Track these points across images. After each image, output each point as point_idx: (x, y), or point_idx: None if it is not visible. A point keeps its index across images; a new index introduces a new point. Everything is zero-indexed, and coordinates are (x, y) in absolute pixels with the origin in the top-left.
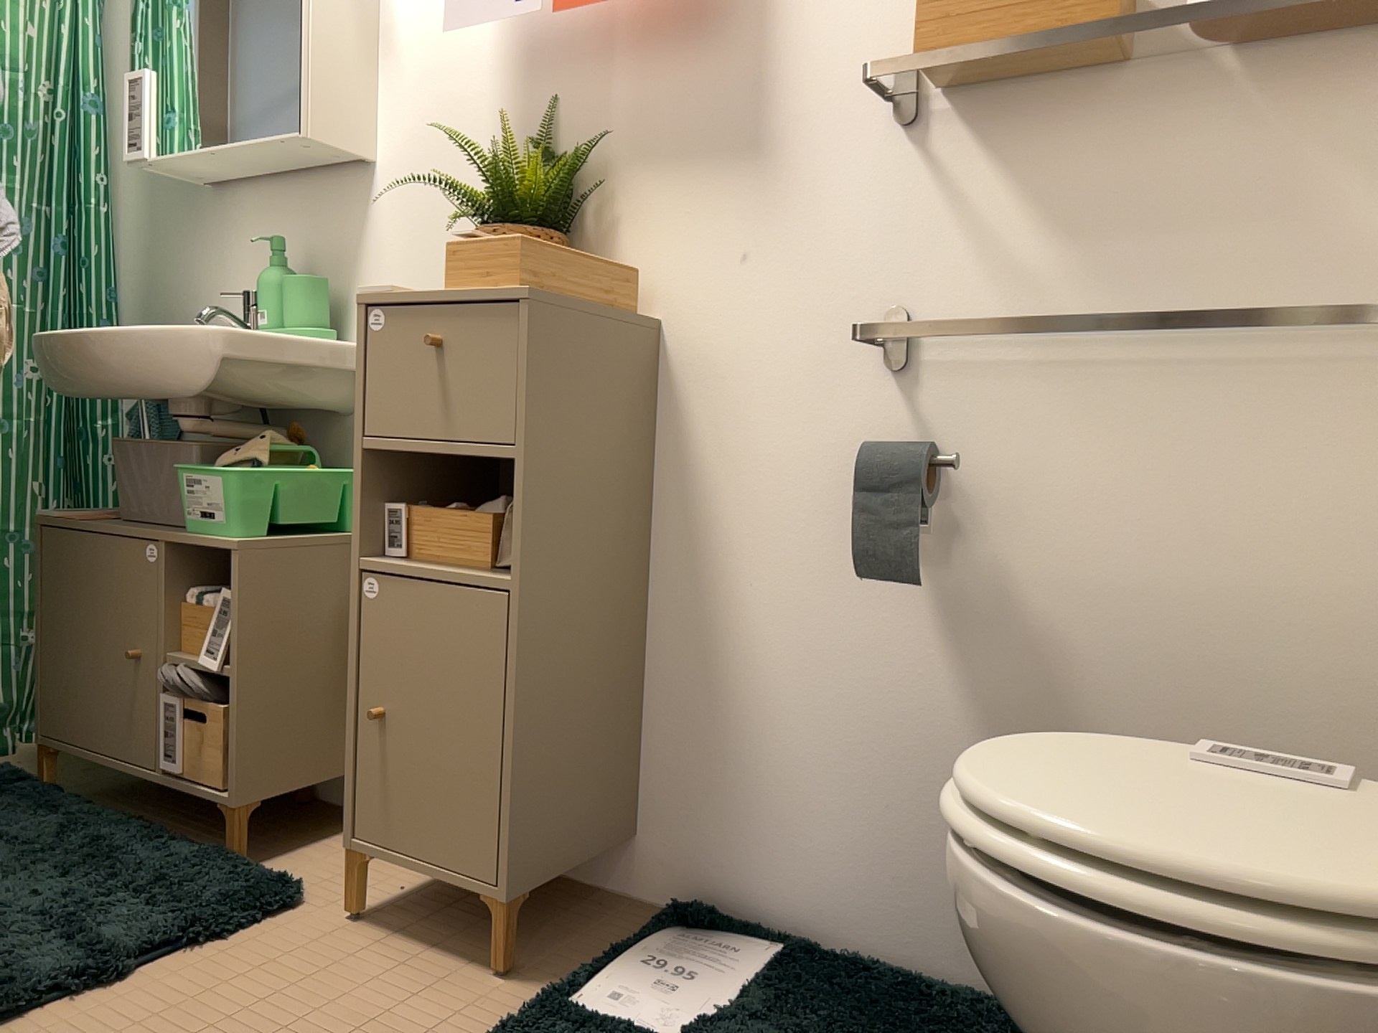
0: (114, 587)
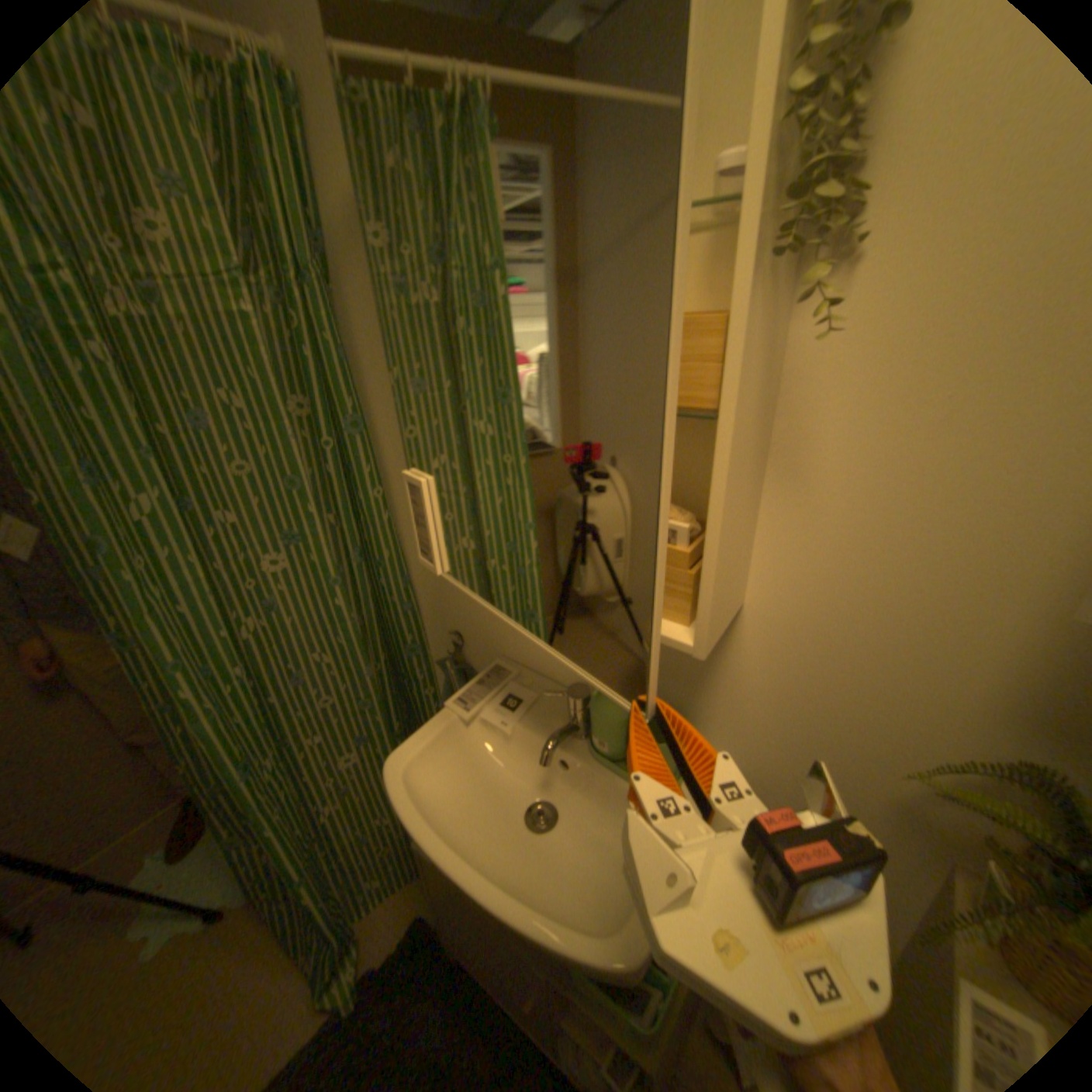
0: (500, 951)
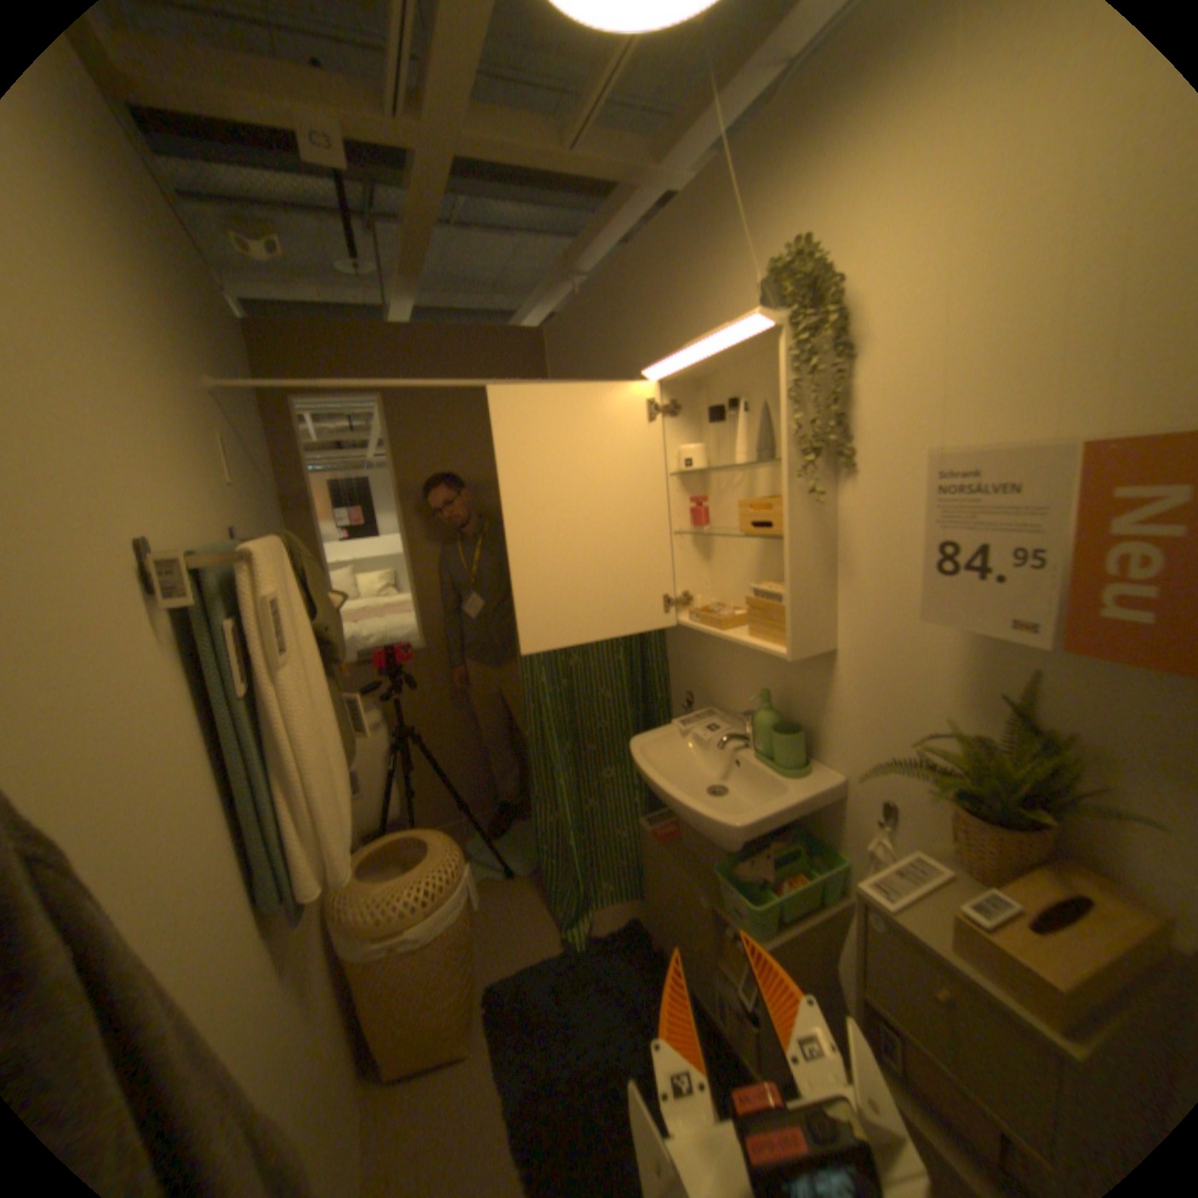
0: (685, 900)
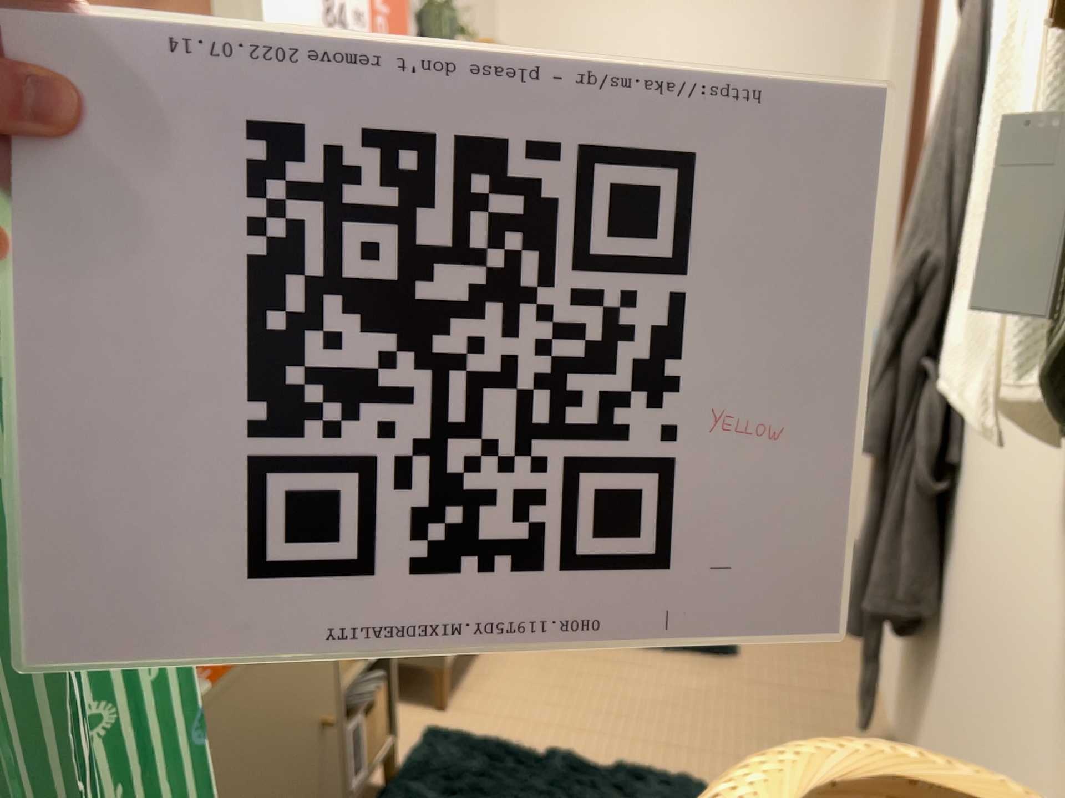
0: (299, 680)
